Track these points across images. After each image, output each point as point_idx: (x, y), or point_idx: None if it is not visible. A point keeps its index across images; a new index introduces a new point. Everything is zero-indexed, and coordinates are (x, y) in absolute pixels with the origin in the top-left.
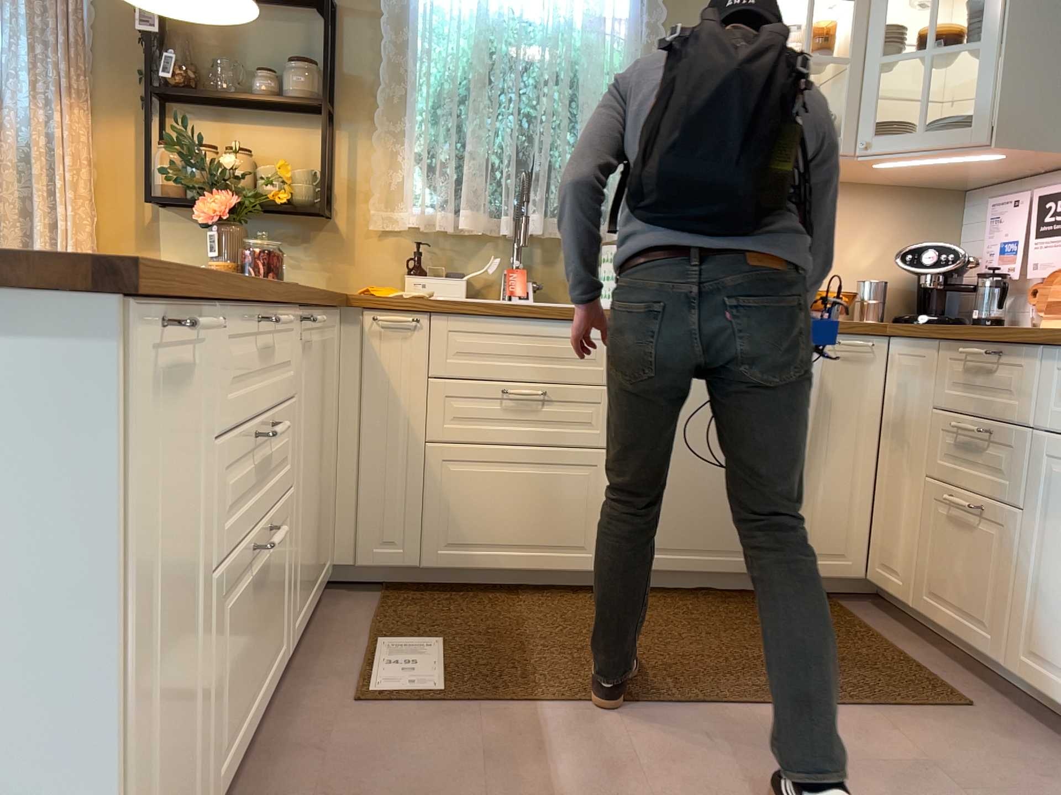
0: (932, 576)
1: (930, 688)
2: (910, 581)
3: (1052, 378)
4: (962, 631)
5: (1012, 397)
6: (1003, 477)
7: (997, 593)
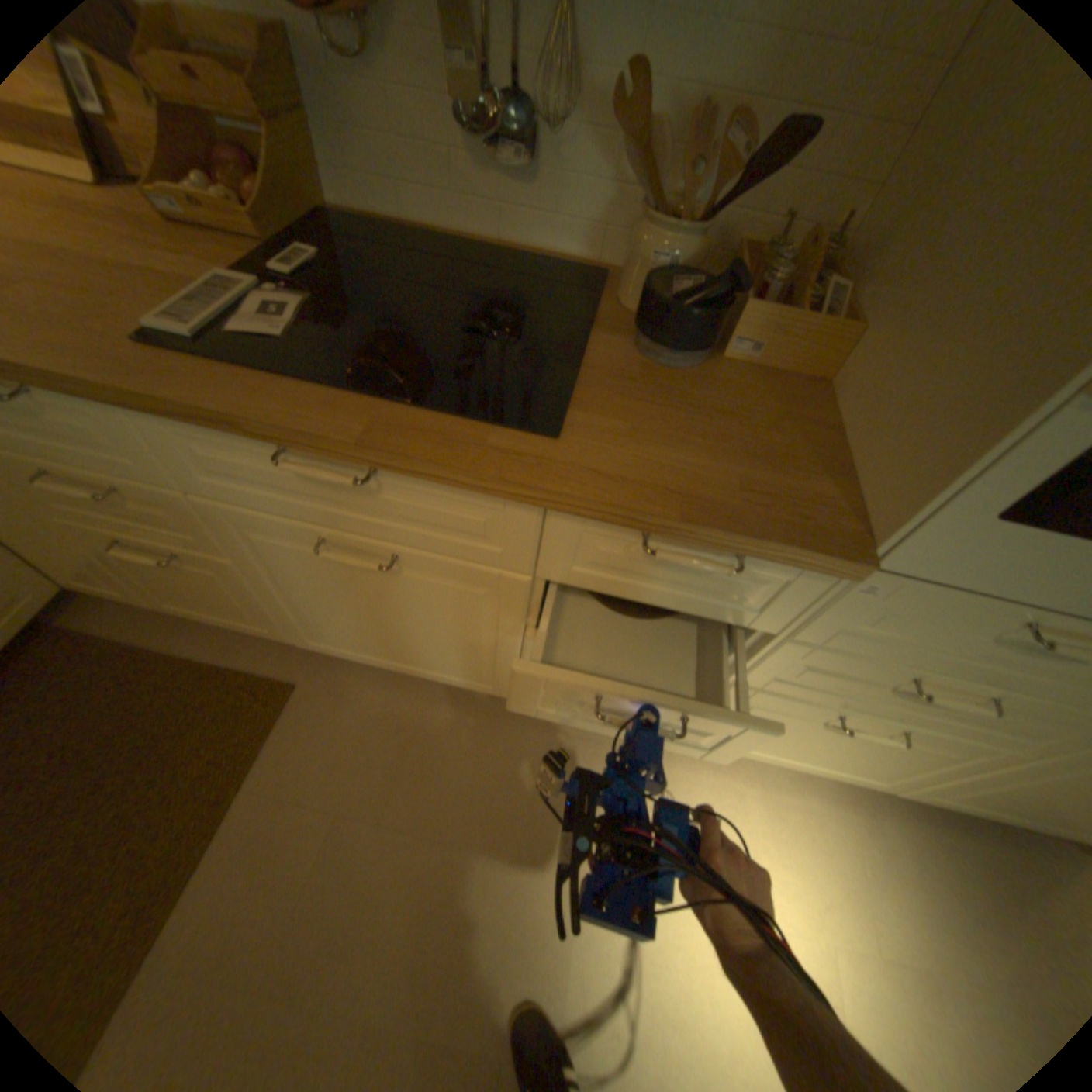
0: (153, 592)
1: (248, 696)
2: (127, 594)
3: (161, 438)
4: (229, 625)
5: (107, 450)
6: (174, 529)
7: (247, 608)
